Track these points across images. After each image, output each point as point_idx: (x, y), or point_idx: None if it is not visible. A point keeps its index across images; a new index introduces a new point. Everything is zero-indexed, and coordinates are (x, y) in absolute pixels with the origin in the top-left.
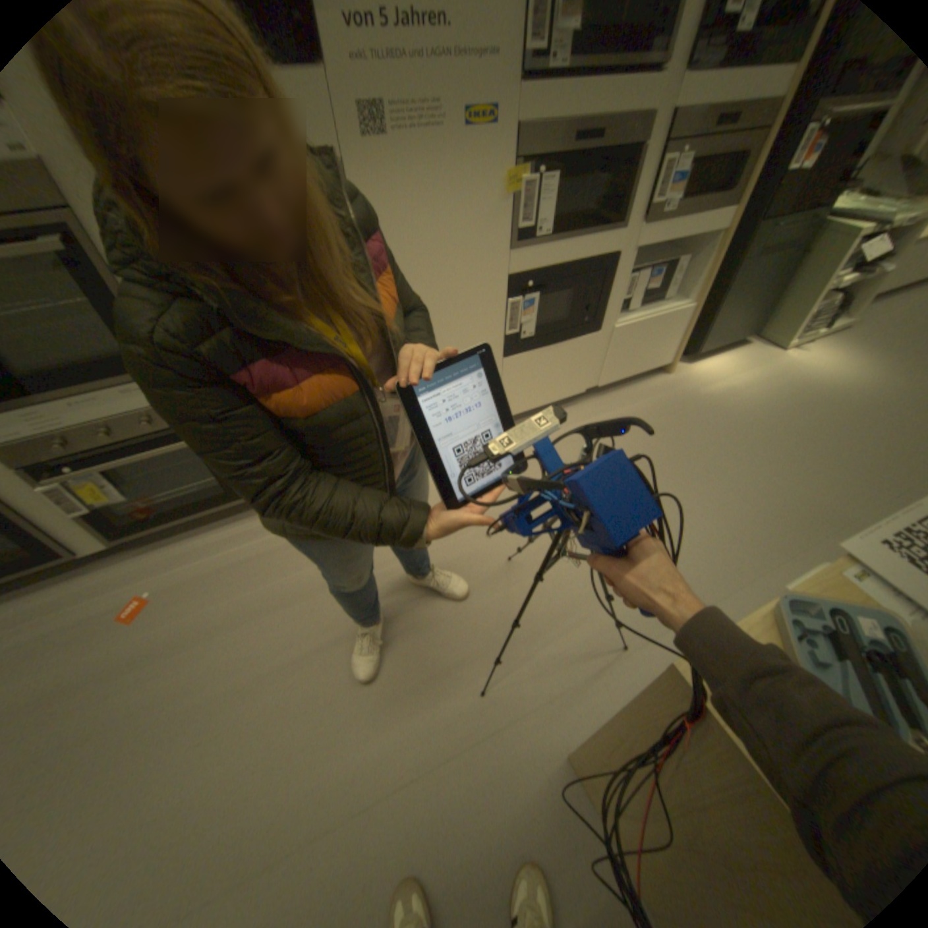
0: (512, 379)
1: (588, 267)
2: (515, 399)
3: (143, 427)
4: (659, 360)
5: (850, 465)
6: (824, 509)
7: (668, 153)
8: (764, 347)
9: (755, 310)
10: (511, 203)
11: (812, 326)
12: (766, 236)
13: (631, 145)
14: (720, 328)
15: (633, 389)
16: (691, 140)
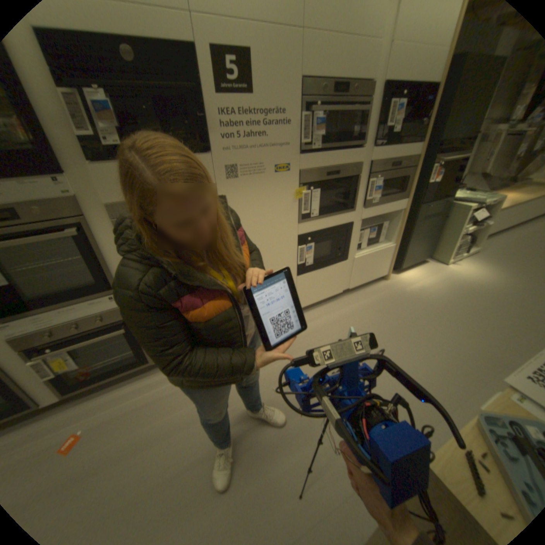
0: (302, 287)
1: (337, 229)
2: (304, 298)
3: (97, 323)
4: (381, 273)
5: (499, 328)
6: (491, 356)
7: (371, 179)
8: (436, 264)
9: (427, 246)
10: (297, 203)
11: (459, 252)
12: (425, 211)
13: (353, 176)
14: (410, 255)
15: (369, 289)
16: (381, 172)
